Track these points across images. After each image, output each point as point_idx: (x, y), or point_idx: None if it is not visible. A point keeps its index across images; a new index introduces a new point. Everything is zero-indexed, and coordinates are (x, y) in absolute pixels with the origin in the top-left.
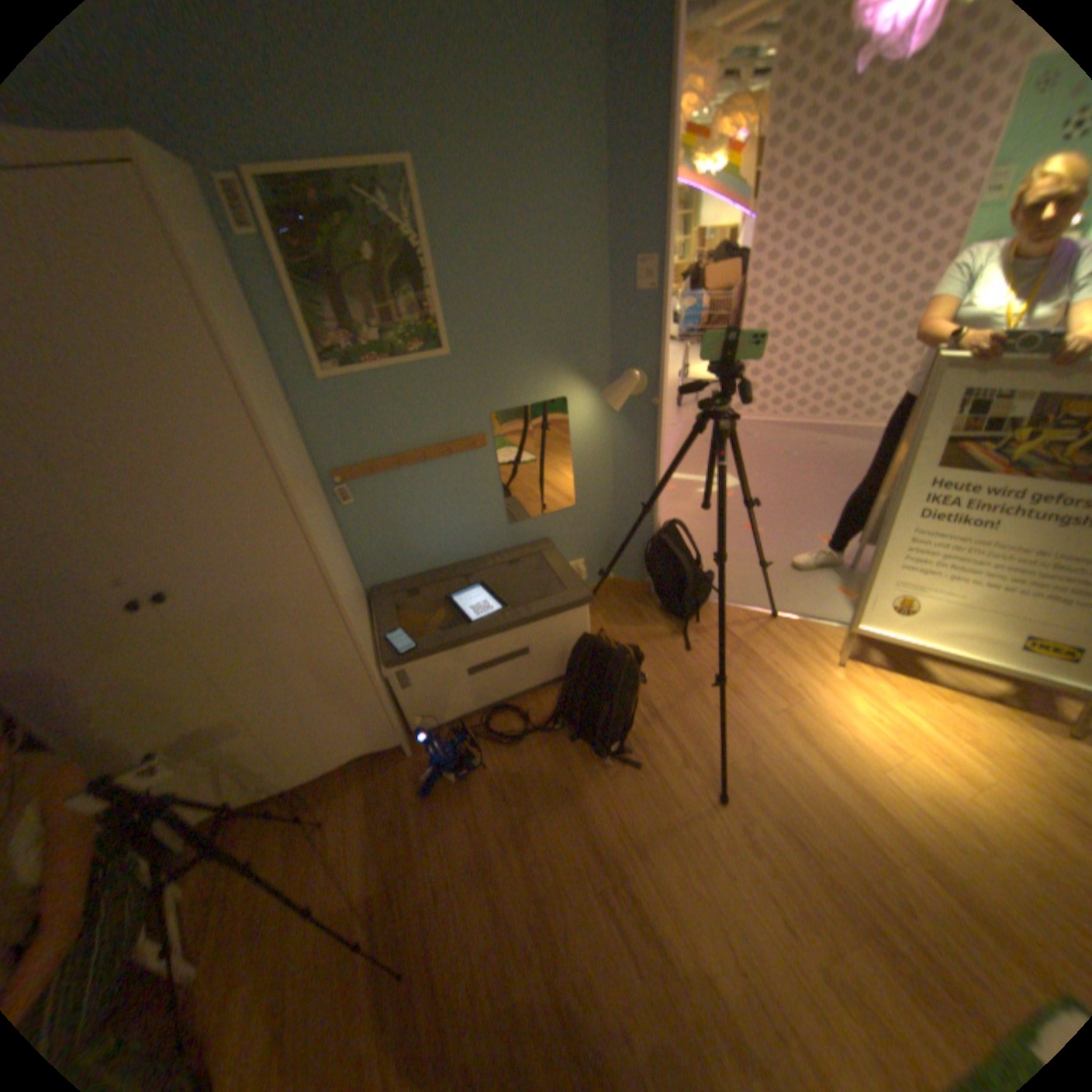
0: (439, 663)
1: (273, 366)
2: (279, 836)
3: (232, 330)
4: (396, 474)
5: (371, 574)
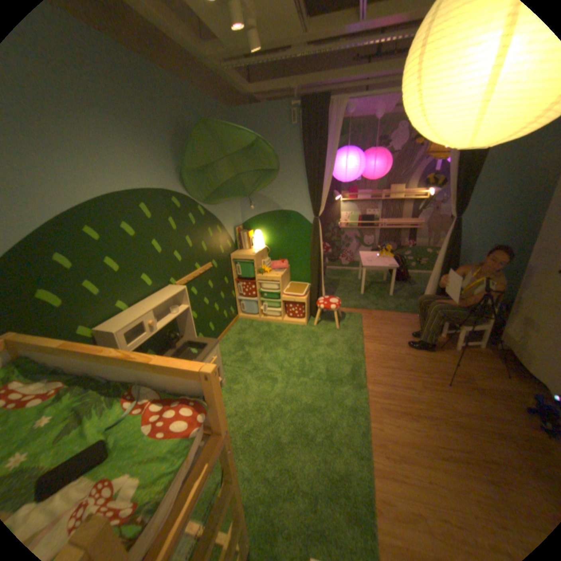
0: None
1: None
2: (503, 369)
3: None
4: None
5: None
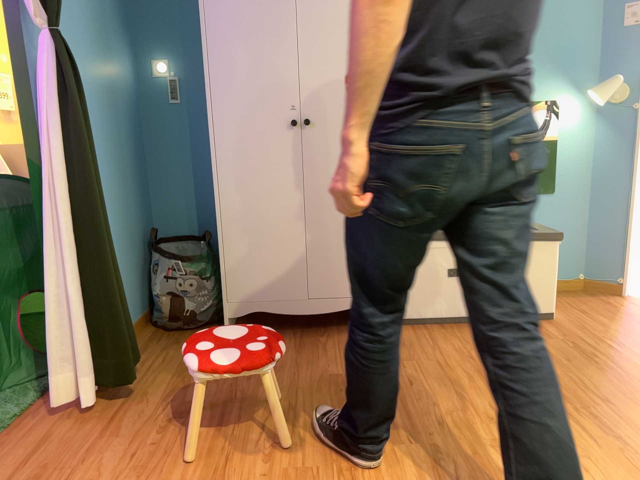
0: (431, 252)
1: None
2: (289, 342)
3: None
4: None
5: None
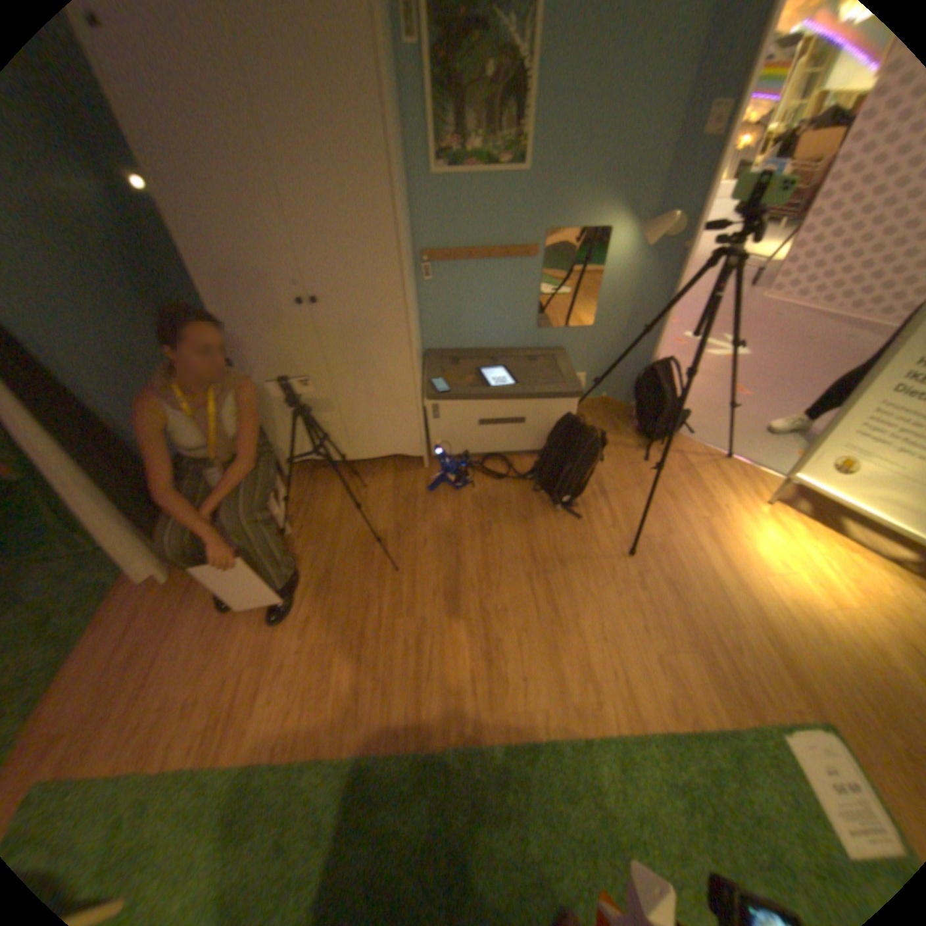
0: (462, 409)
1: (404, 157)
2: (342, 486)
3: (393, 117)
4: (465, 265)
5: (430, 340)
